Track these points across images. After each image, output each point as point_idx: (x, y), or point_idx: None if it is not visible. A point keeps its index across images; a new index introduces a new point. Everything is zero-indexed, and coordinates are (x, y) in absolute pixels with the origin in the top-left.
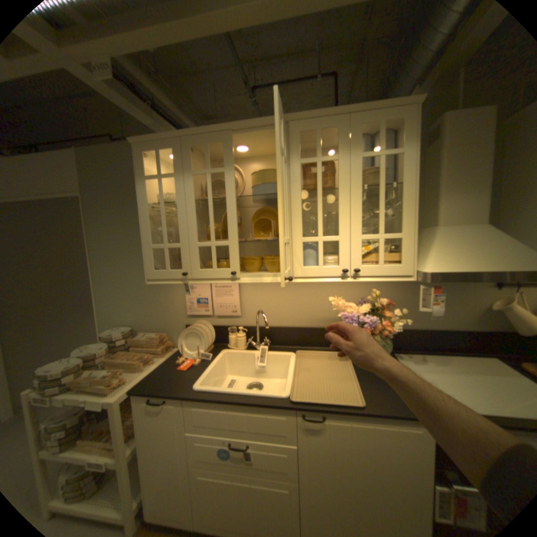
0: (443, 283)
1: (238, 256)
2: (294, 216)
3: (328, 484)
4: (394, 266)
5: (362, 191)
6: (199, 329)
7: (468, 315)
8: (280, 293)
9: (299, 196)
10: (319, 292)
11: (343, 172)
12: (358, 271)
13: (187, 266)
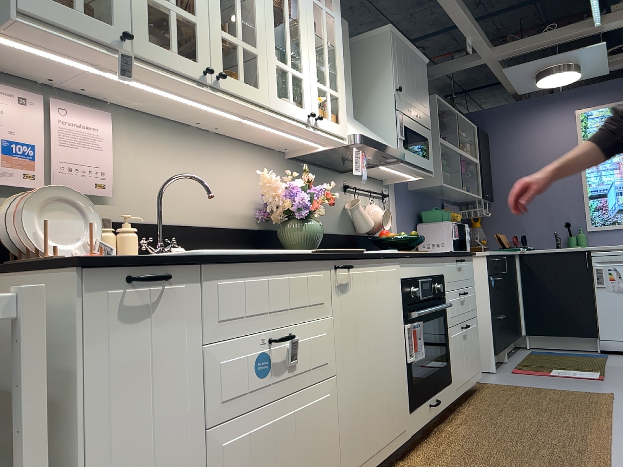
0: (365, 148)
1: (208, 47)
2: (268, 27)
3: (356, 359)
4: (337, 123)
5: (315, 36)
6: (64, 196)
7: (334, 217)
8: (177, 164)
9: (271, 6)
10: (226, 171)
11: (302, 6)
12: (322, 118)
13: (123, 24)
